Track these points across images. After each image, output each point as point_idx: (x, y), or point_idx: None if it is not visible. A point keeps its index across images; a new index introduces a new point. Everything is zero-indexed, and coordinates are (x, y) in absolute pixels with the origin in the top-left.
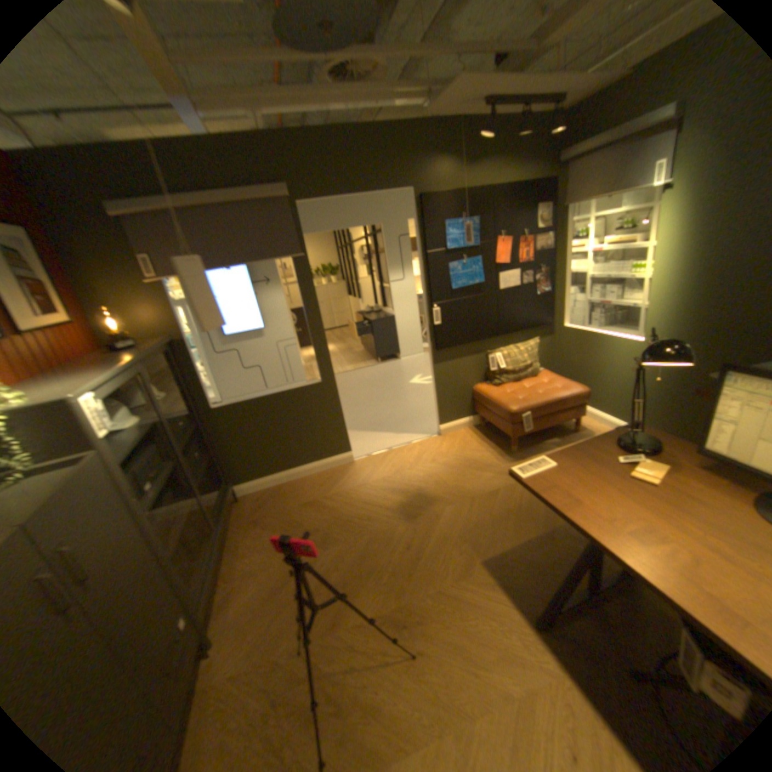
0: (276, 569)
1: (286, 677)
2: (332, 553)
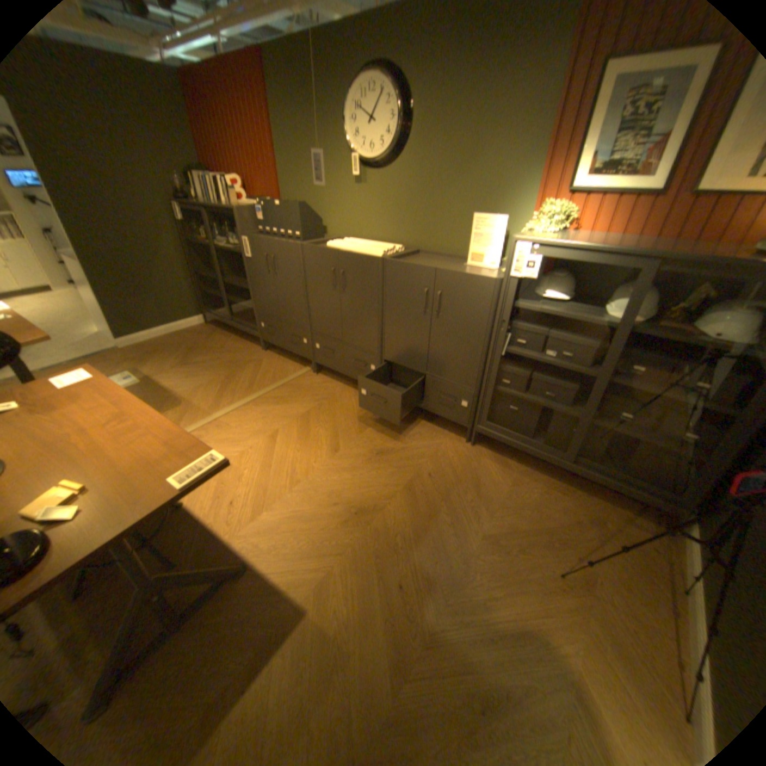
0: (502, 500)
1: (410, 458)
2: (473, 539)
